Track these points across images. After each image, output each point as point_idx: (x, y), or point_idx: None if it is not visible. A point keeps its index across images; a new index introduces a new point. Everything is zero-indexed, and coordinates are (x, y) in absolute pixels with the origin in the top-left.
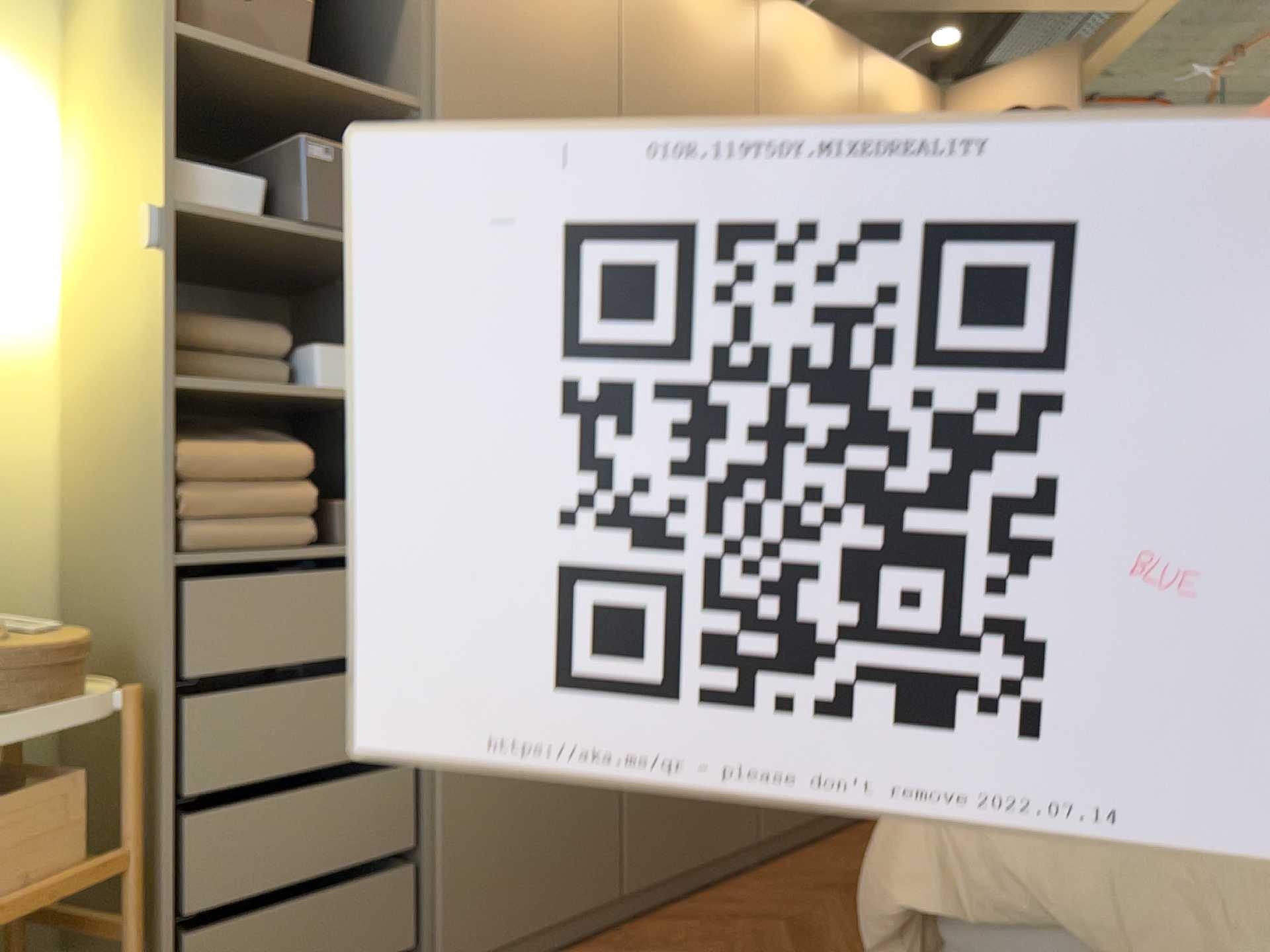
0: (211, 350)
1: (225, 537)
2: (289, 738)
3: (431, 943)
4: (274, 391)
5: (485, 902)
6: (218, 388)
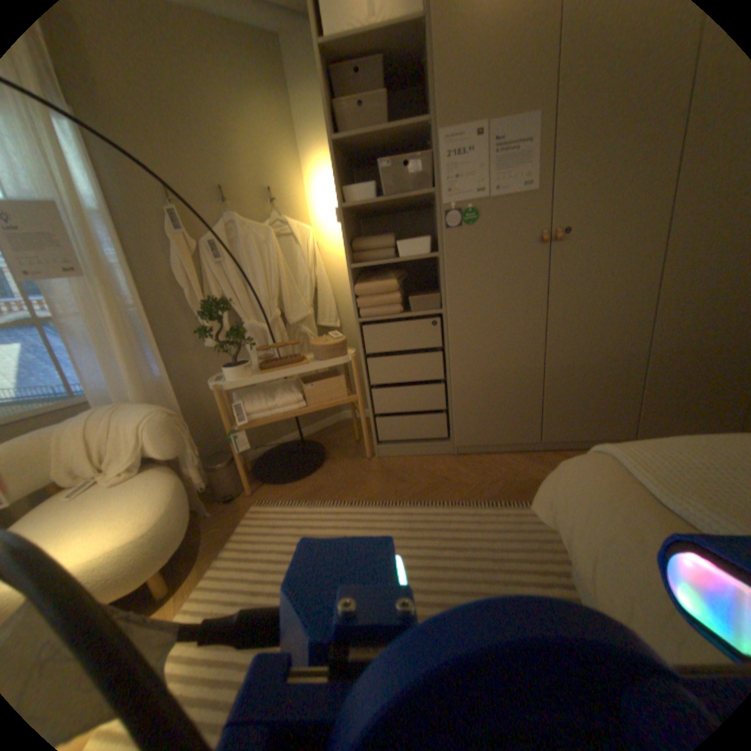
0: (369, 248)
1: (371, 312)
2: (398, 371)
3: (452, 437)
4: (387, 260)
5: (472, 430)
6: (370, 262)
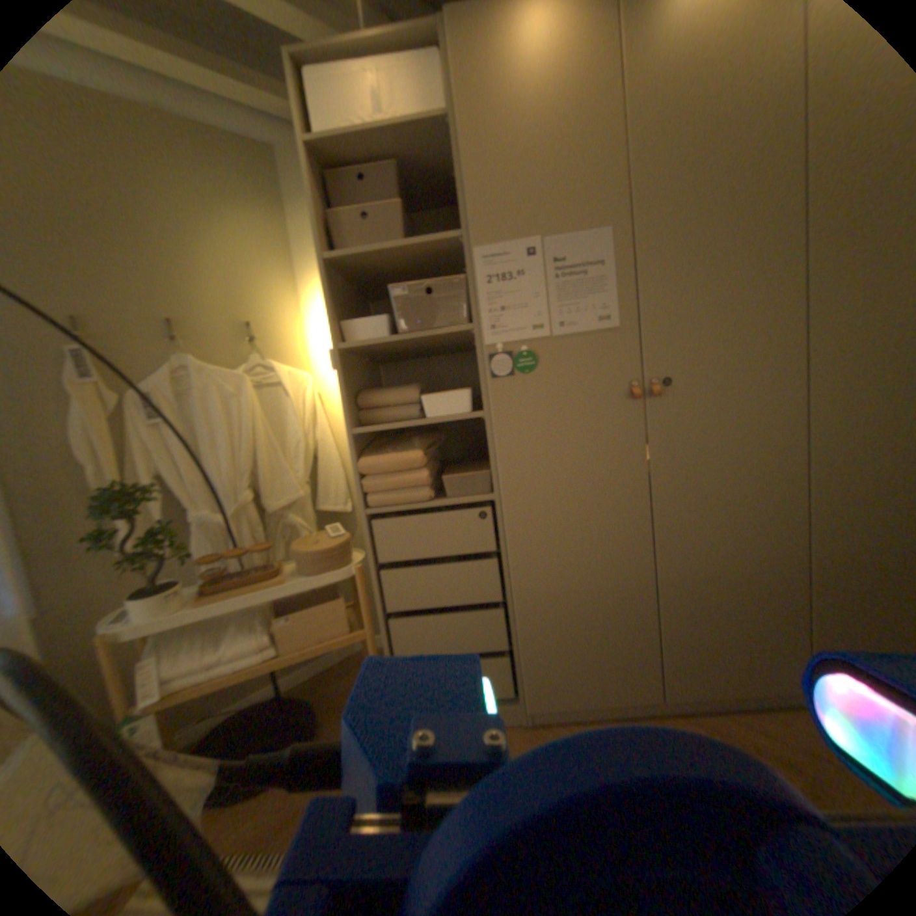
0: (382, 406)
1: (384, 499)
2: (431, 590)
3: (522, 697)
4: (409, 421)
5: (553, 685)
6: (383, 425)
